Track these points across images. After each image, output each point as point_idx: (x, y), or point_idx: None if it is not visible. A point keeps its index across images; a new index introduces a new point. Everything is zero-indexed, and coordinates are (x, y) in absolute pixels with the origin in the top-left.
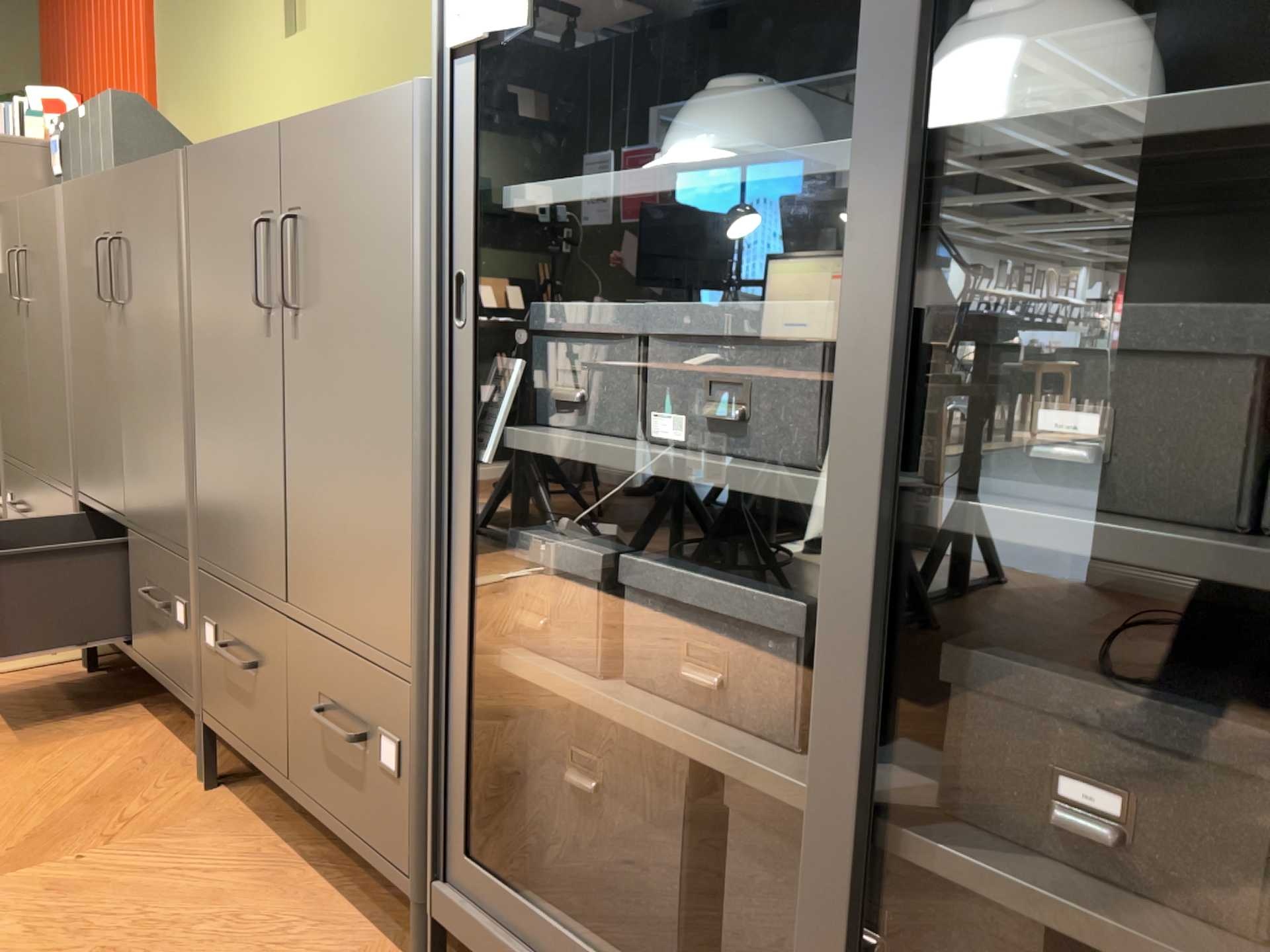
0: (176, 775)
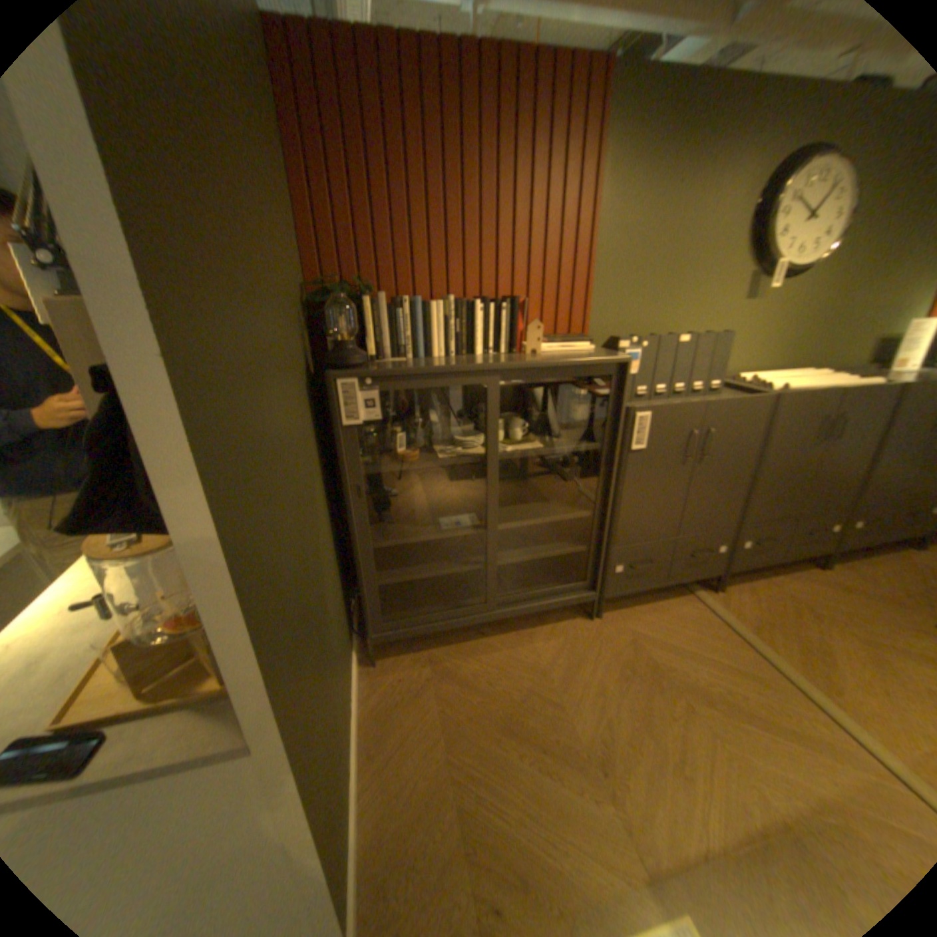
0: (821, 576)
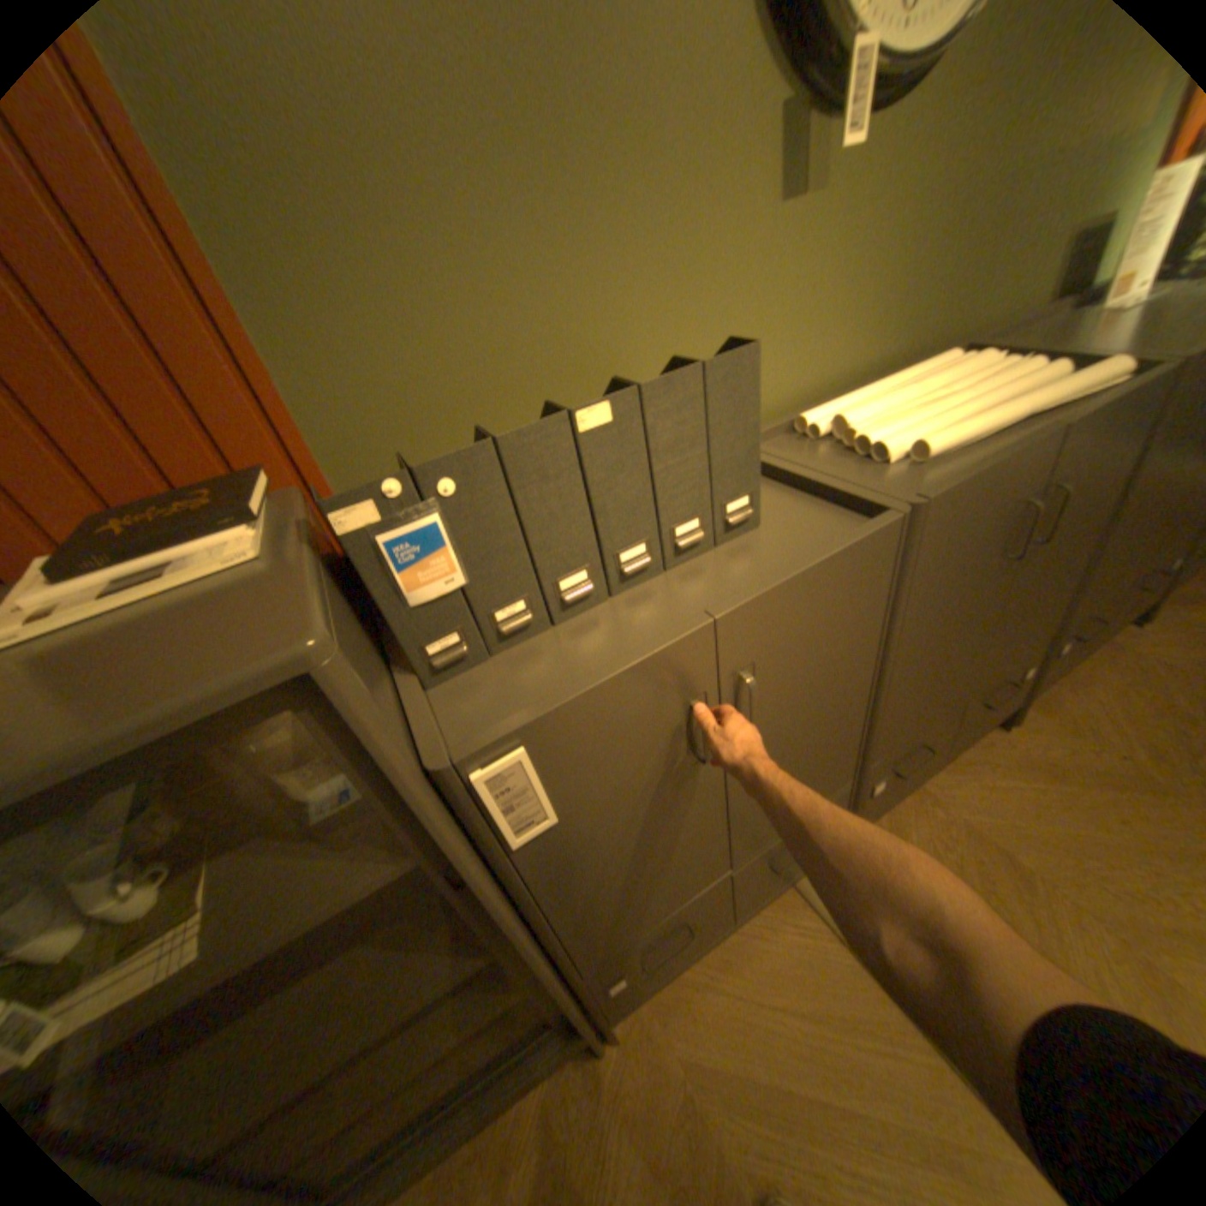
0: (1004, 747)
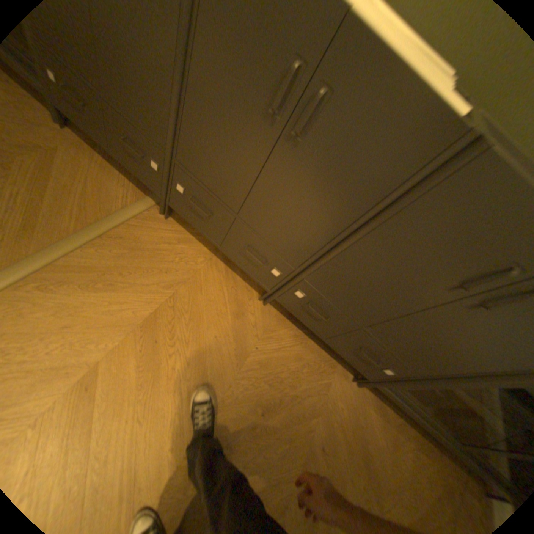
0: (249, 295)
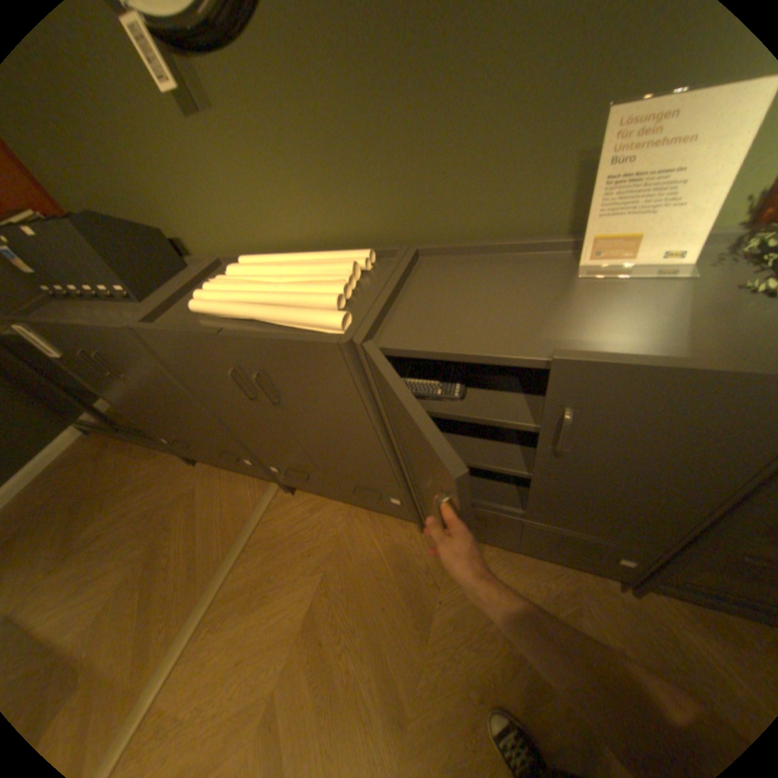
0: (407, 534)
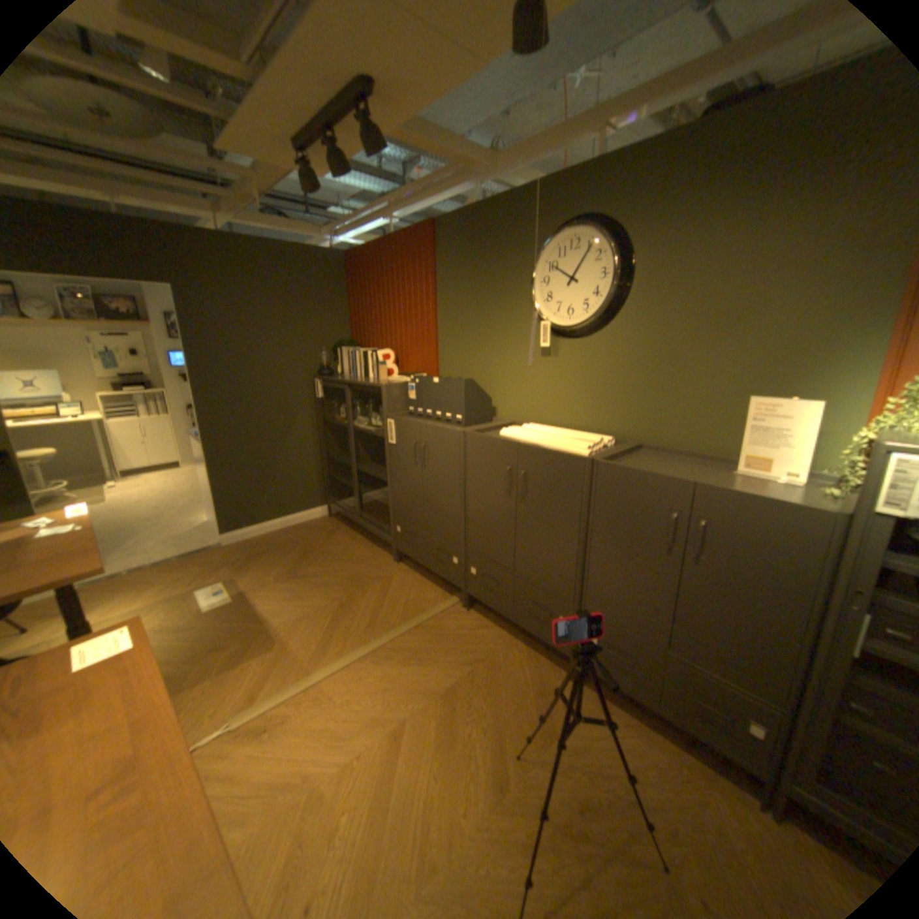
0: (557, 676)
